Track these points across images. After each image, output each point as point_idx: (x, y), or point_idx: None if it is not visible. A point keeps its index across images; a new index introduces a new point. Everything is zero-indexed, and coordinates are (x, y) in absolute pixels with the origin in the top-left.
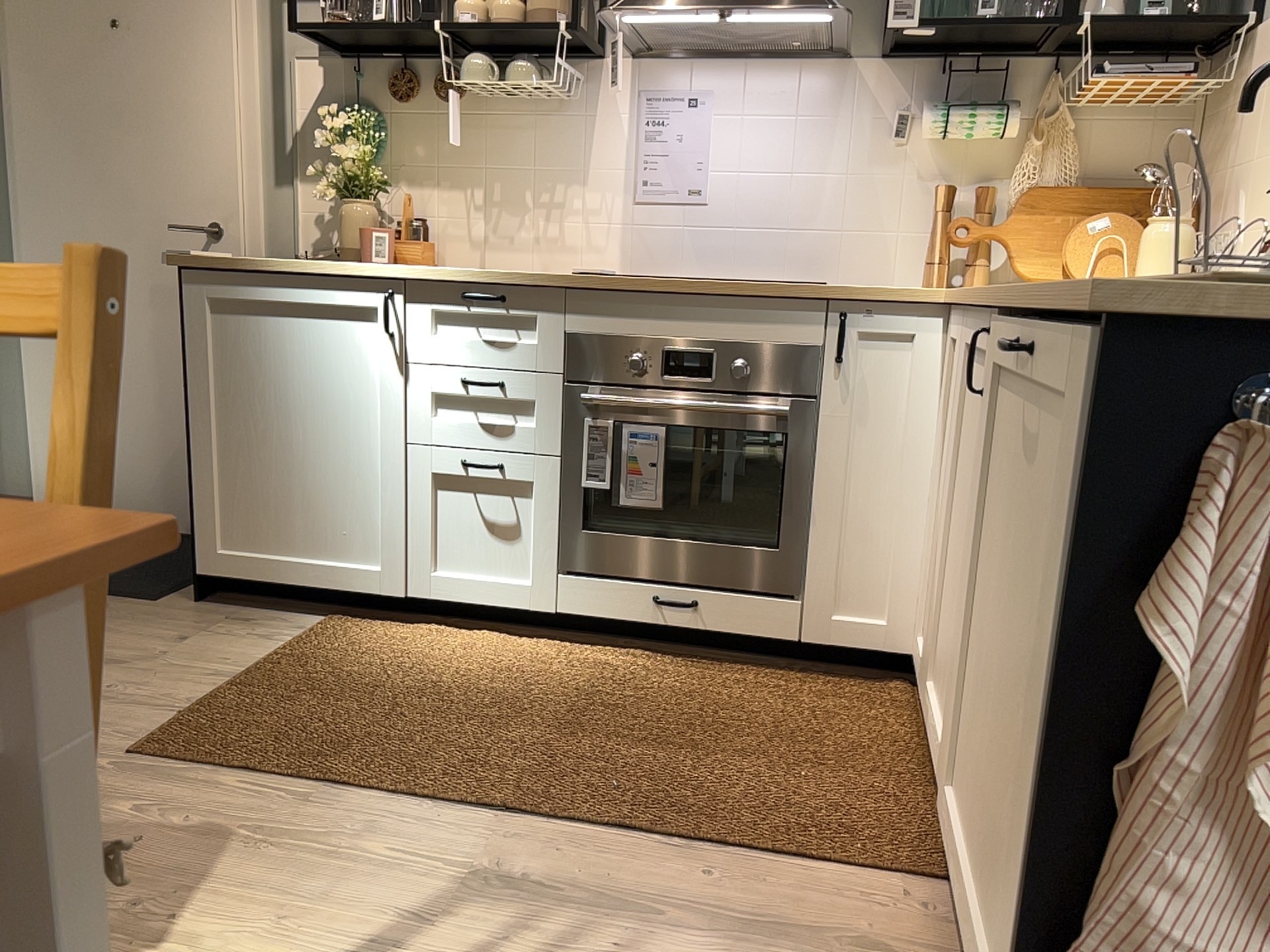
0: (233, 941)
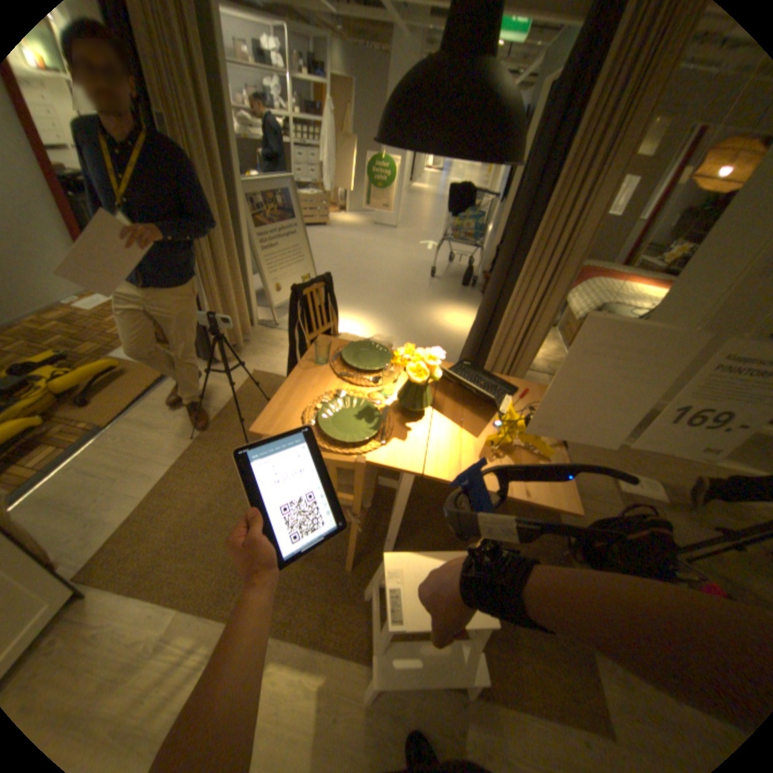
0: (293, 699)
